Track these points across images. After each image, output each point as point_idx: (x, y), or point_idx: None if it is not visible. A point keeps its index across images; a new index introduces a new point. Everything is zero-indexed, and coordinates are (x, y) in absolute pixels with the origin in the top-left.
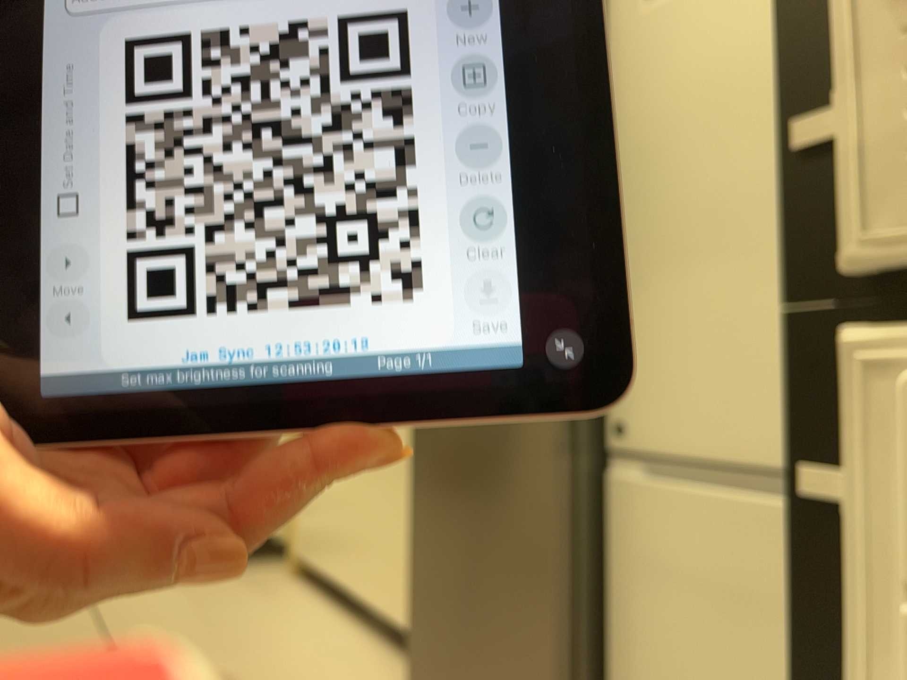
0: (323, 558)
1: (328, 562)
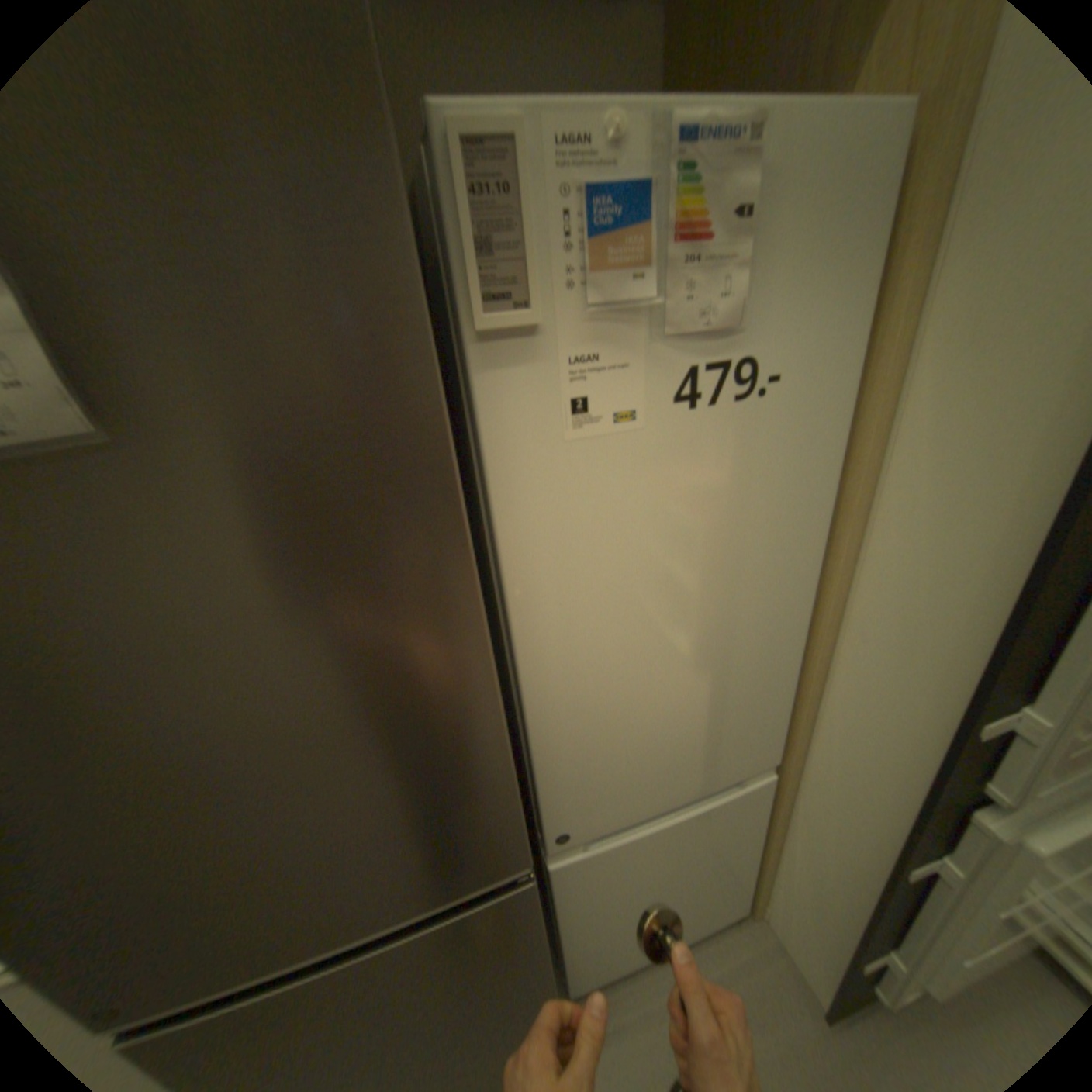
0: None
1: None
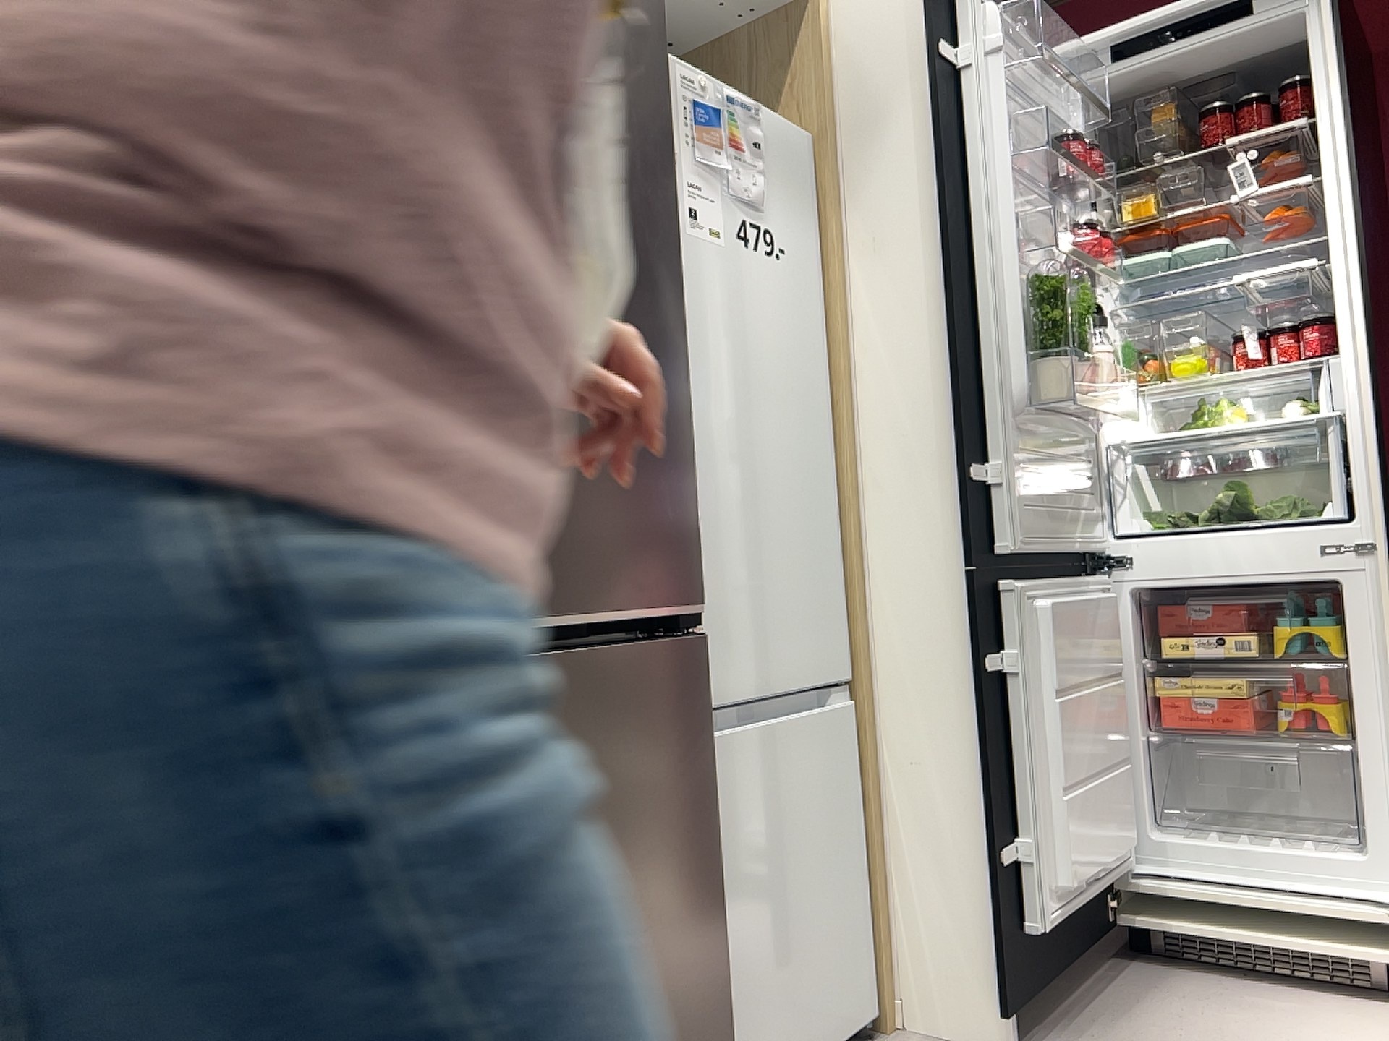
0: None
1: None
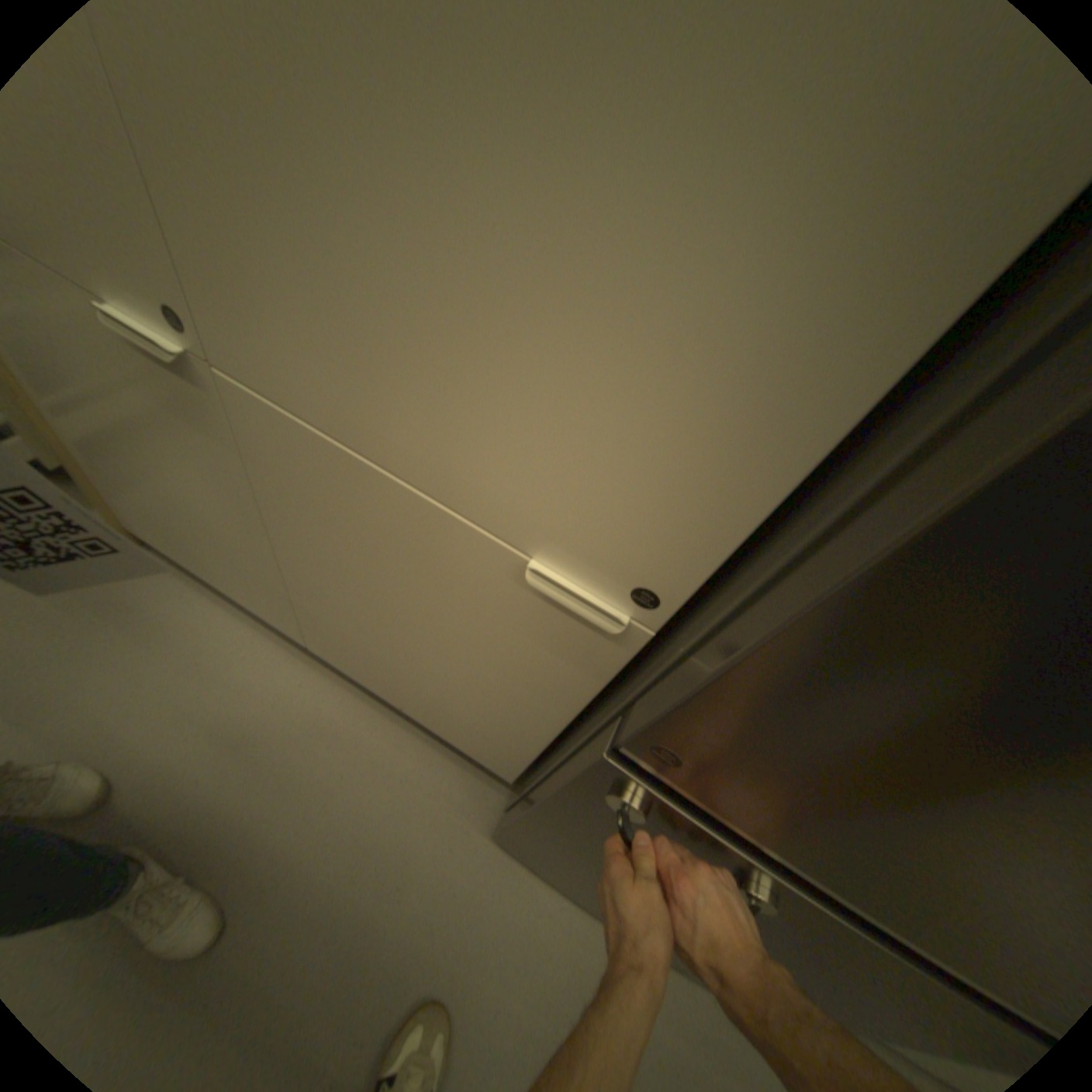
0: (214, 578)
1: (231, 589)
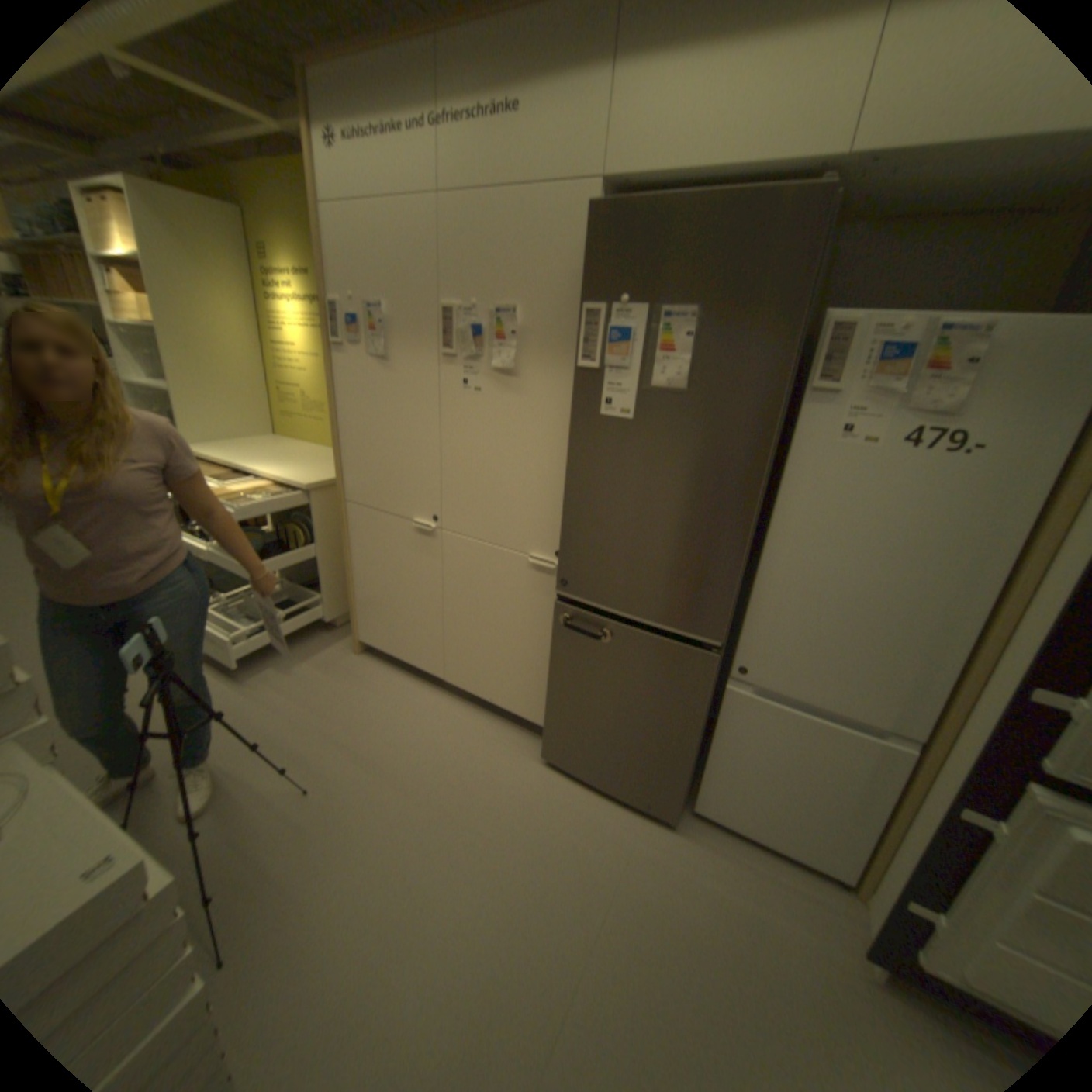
0: (402, 651)
1: (410, 654)
